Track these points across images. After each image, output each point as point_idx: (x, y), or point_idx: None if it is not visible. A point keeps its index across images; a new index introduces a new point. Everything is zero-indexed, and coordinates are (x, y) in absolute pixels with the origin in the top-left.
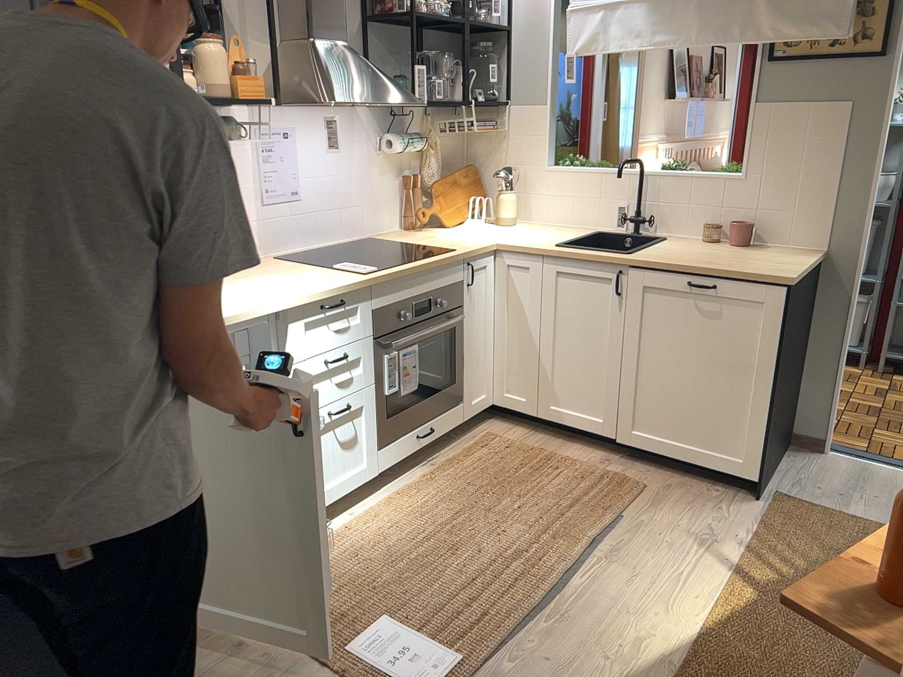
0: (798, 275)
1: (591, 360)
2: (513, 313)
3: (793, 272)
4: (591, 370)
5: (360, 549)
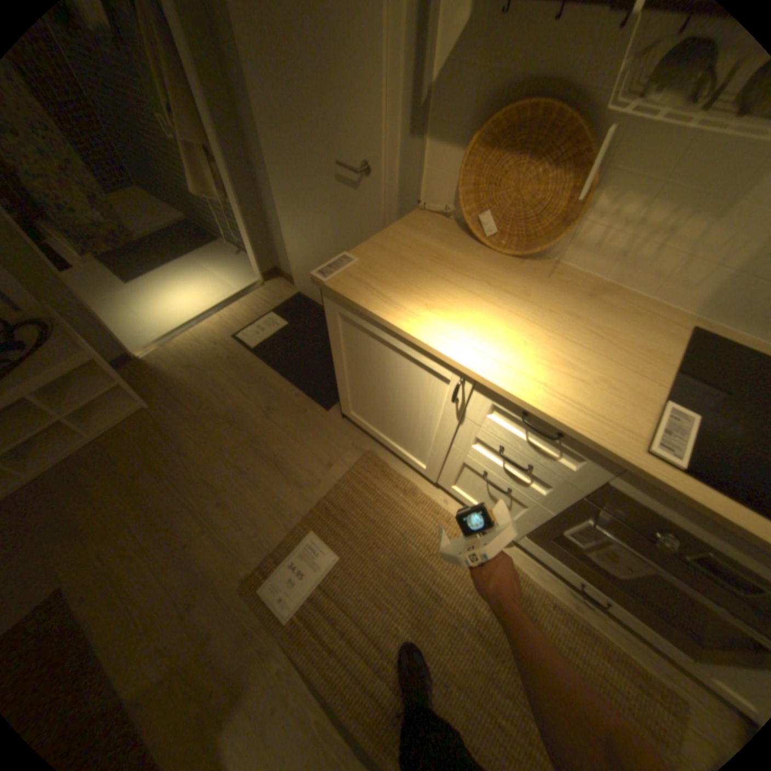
0: None
1: None
2: None
3: None
4: None
5: (420, 533)
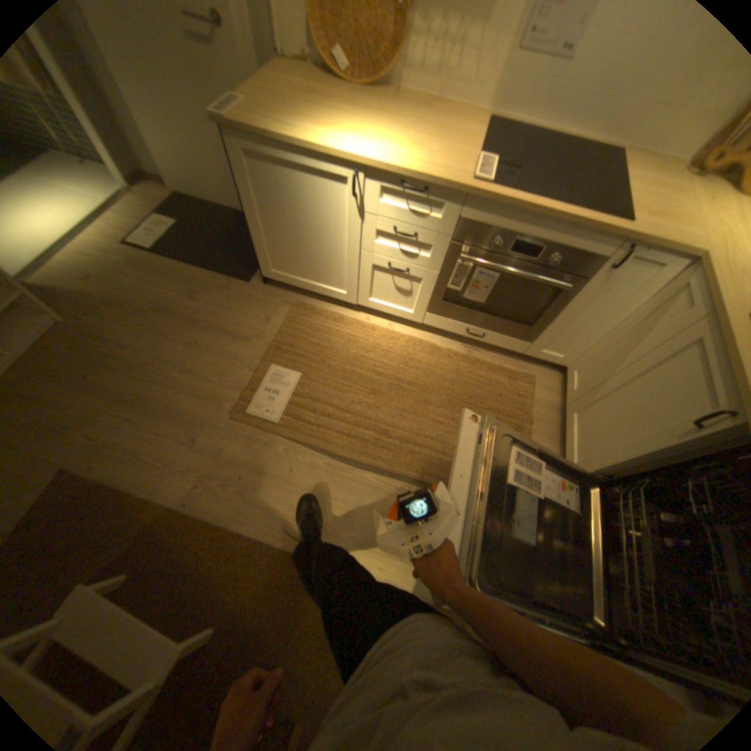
0: None
1: (619, 429)
2: (639, 328)
3: None
4: (610, 433)
5: (355, 342)
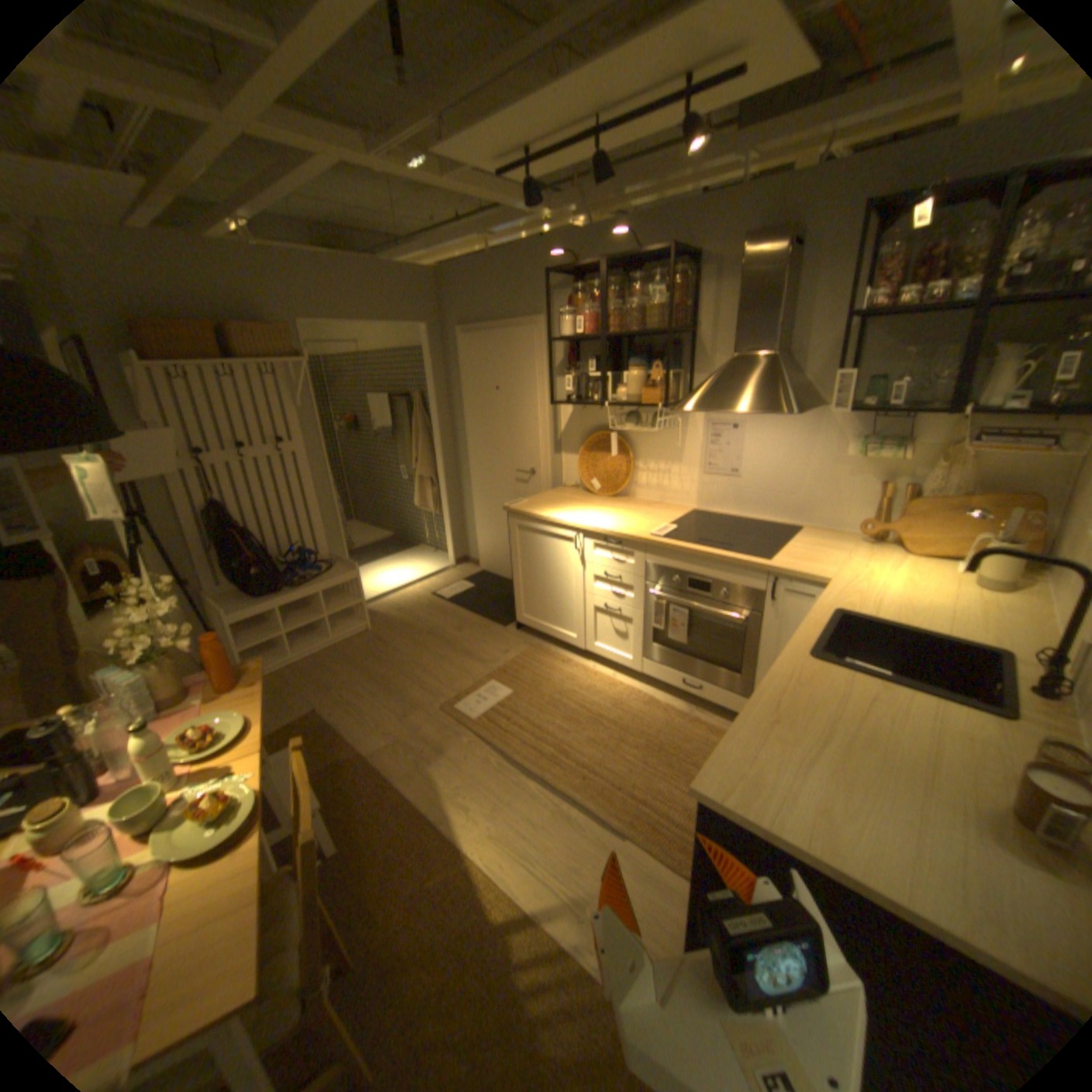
0: (719, 805)
1: None
2: None
3: (733, 801)
4: None
5: (573, 680)
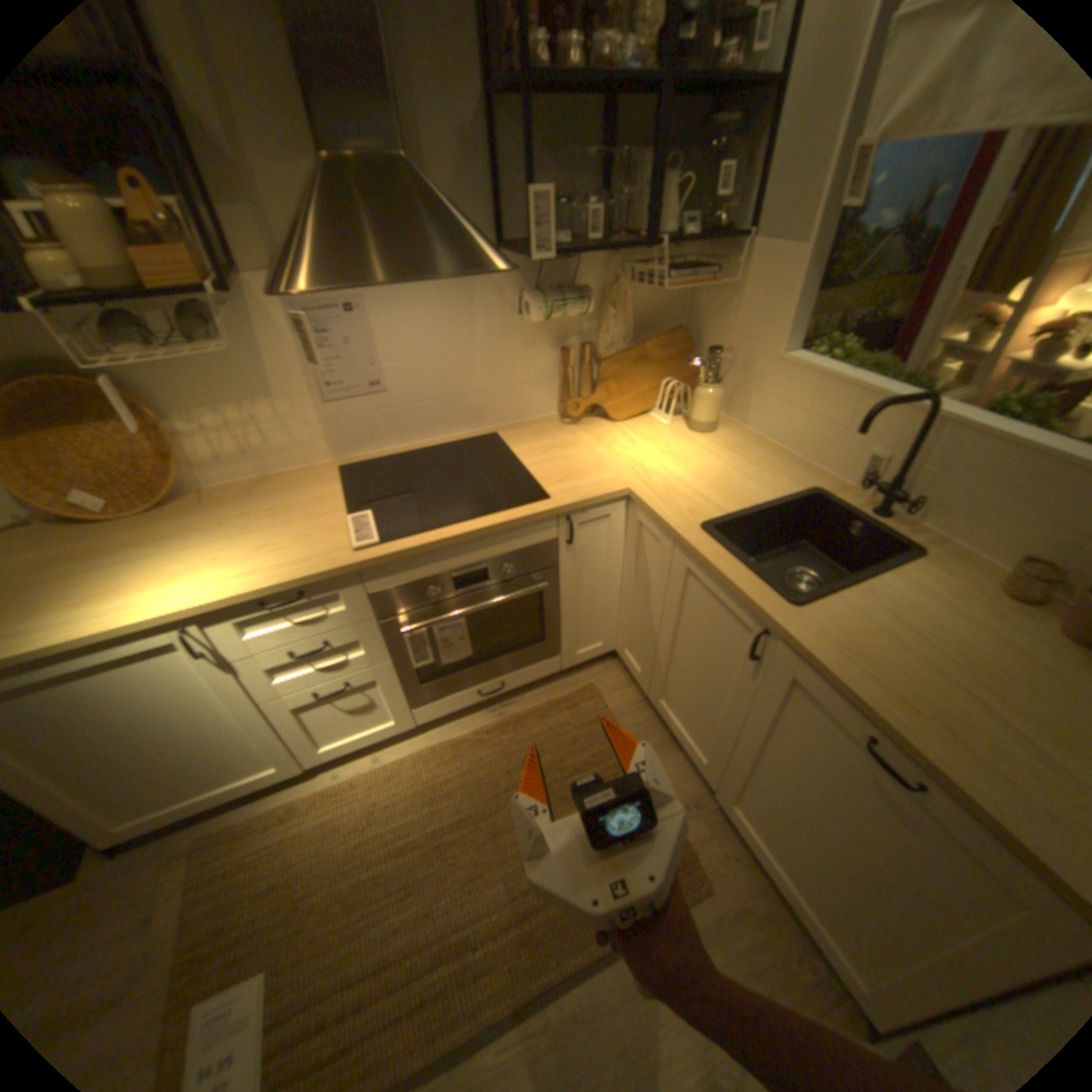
0: None
1: (705, 695)
2: (636, 577)
3: None
4: (702, 704)
5: (331, 829)
